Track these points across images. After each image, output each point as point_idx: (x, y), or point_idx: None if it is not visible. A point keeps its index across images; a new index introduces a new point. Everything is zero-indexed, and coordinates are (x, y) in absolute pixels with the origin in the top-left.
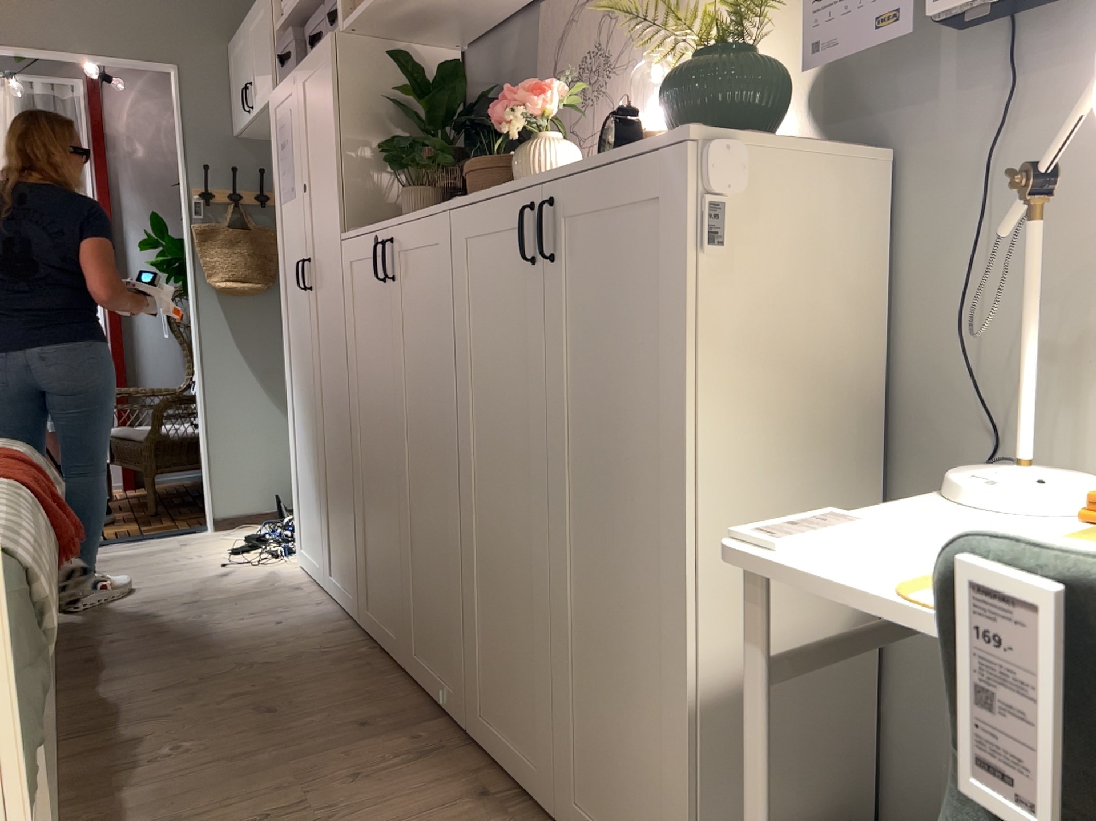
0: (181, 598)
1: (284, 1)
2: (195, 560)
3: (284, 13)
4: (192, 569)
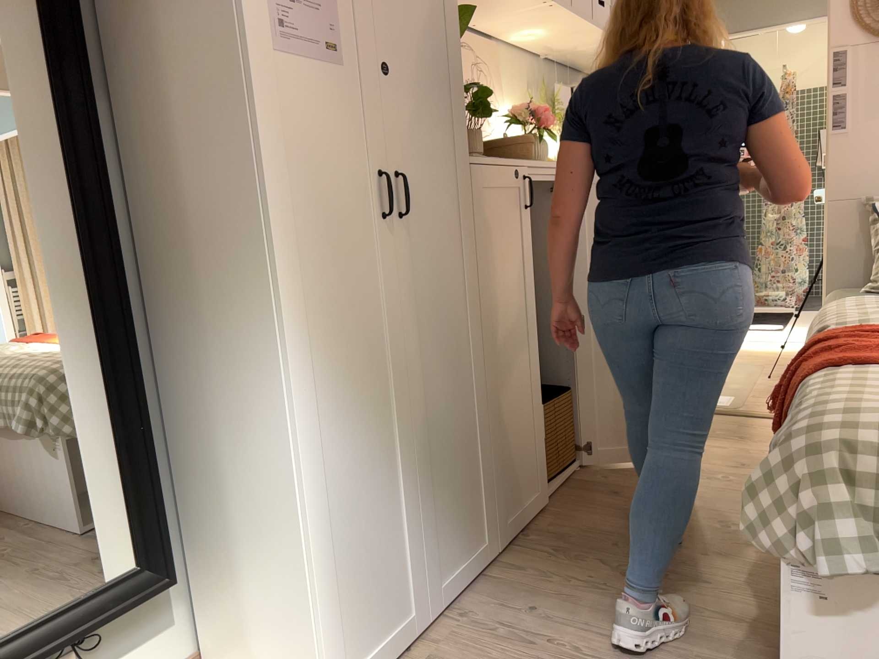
0: None
1: None
2: None
3: None
4: None
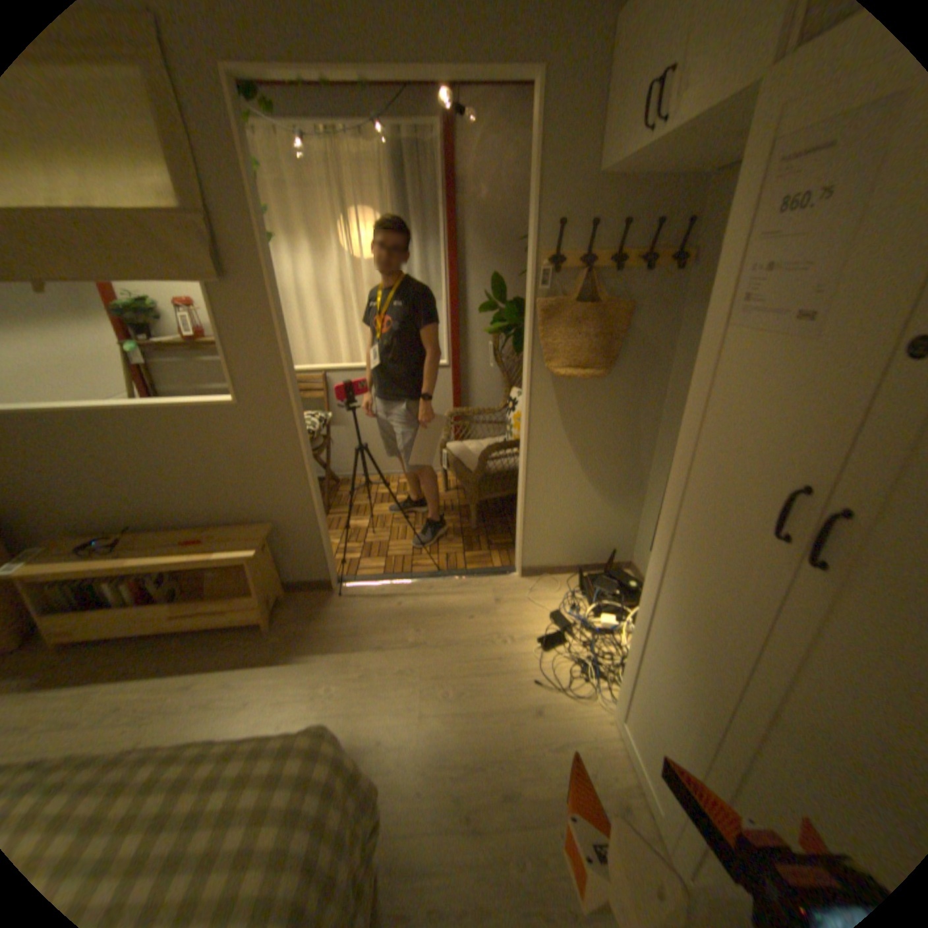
0: (501, 777)
1: None
2: (509, 652)
3: None
4: (507, 680)
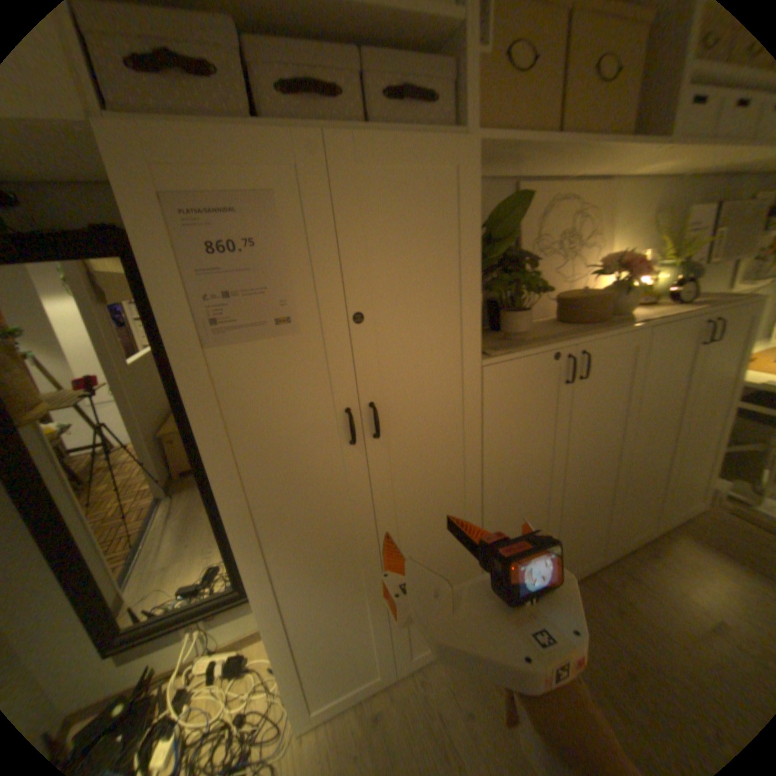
0: None
1: None
2: None
3: None
4: None
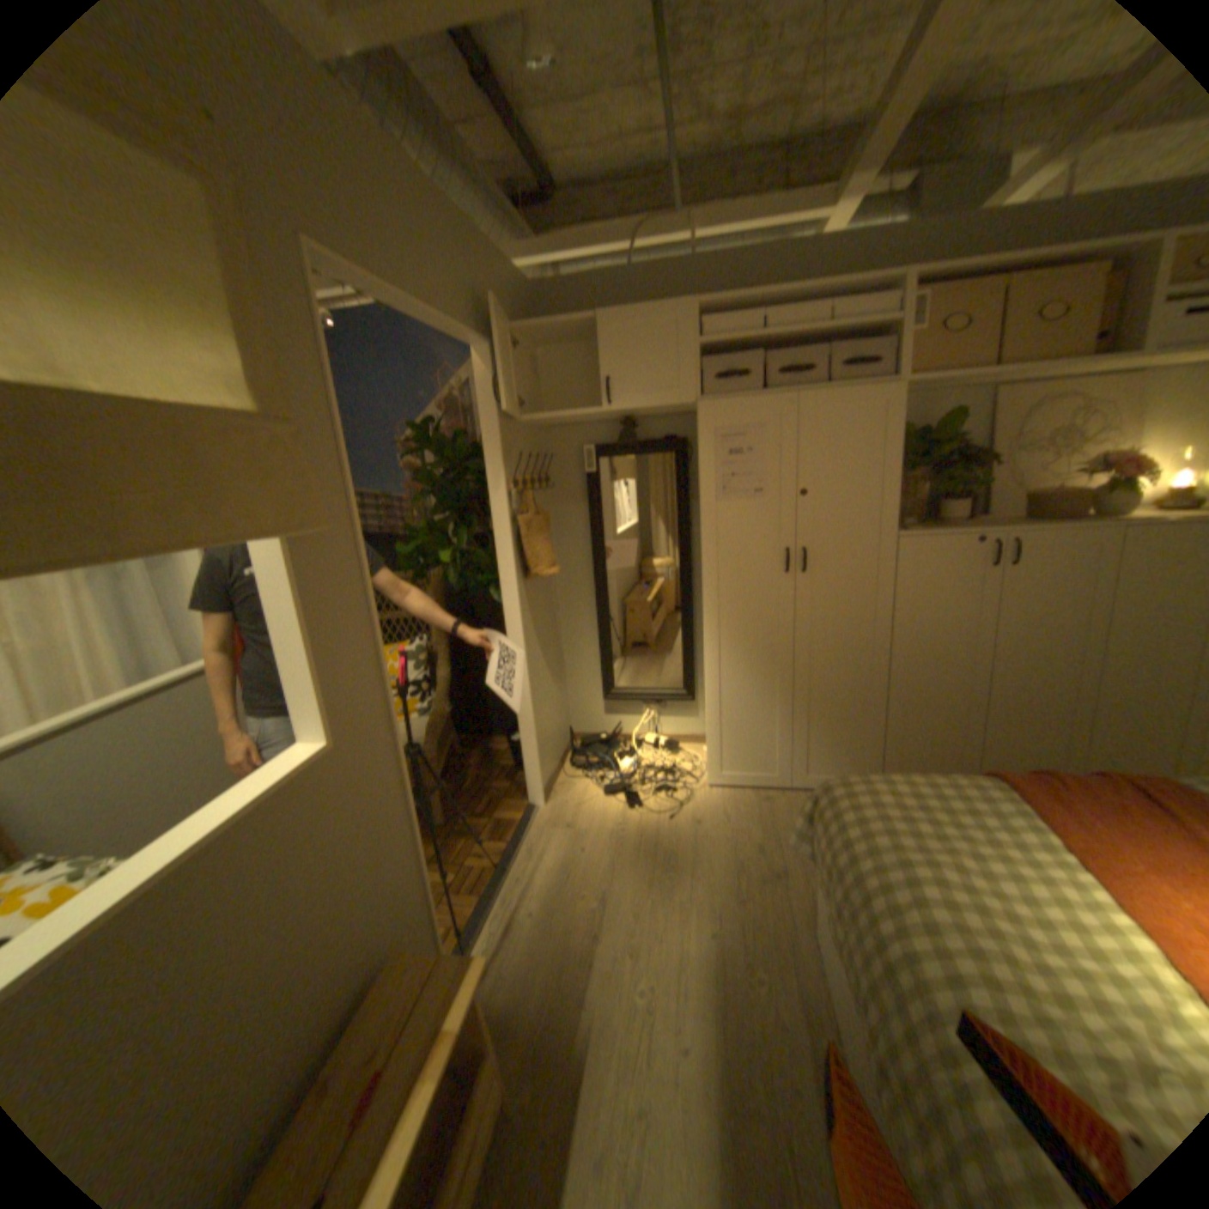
0: (743, 854)
1: (700, 318)
2: (631, 830)
3: (704, 330)
4: (661, 836)
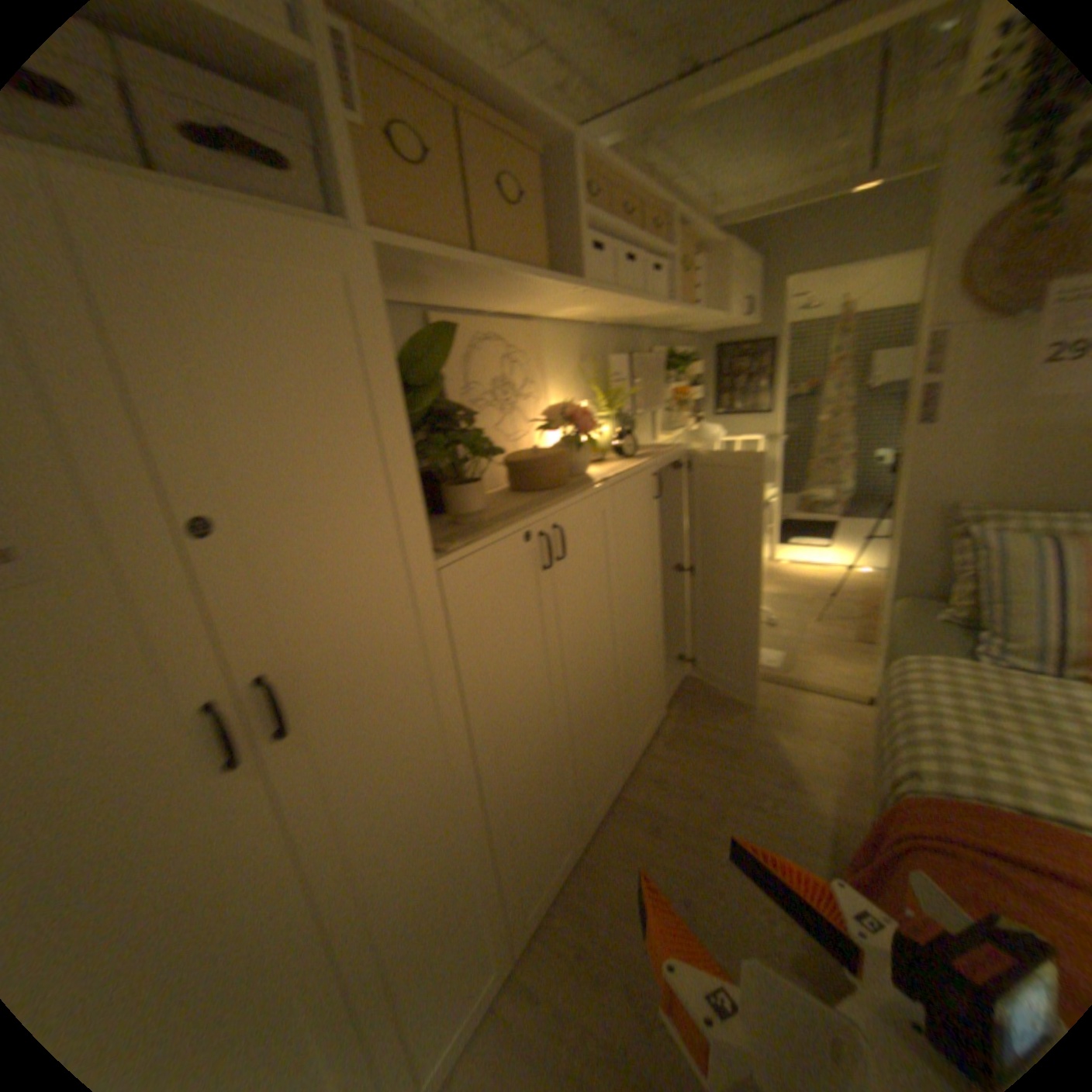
0: None
1: None
2: None
3: None
4: None
